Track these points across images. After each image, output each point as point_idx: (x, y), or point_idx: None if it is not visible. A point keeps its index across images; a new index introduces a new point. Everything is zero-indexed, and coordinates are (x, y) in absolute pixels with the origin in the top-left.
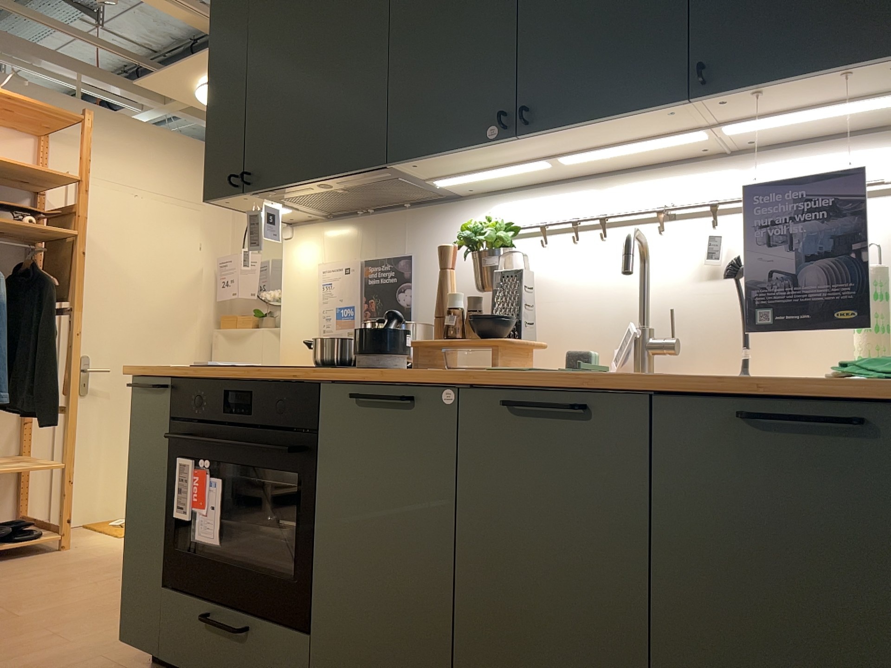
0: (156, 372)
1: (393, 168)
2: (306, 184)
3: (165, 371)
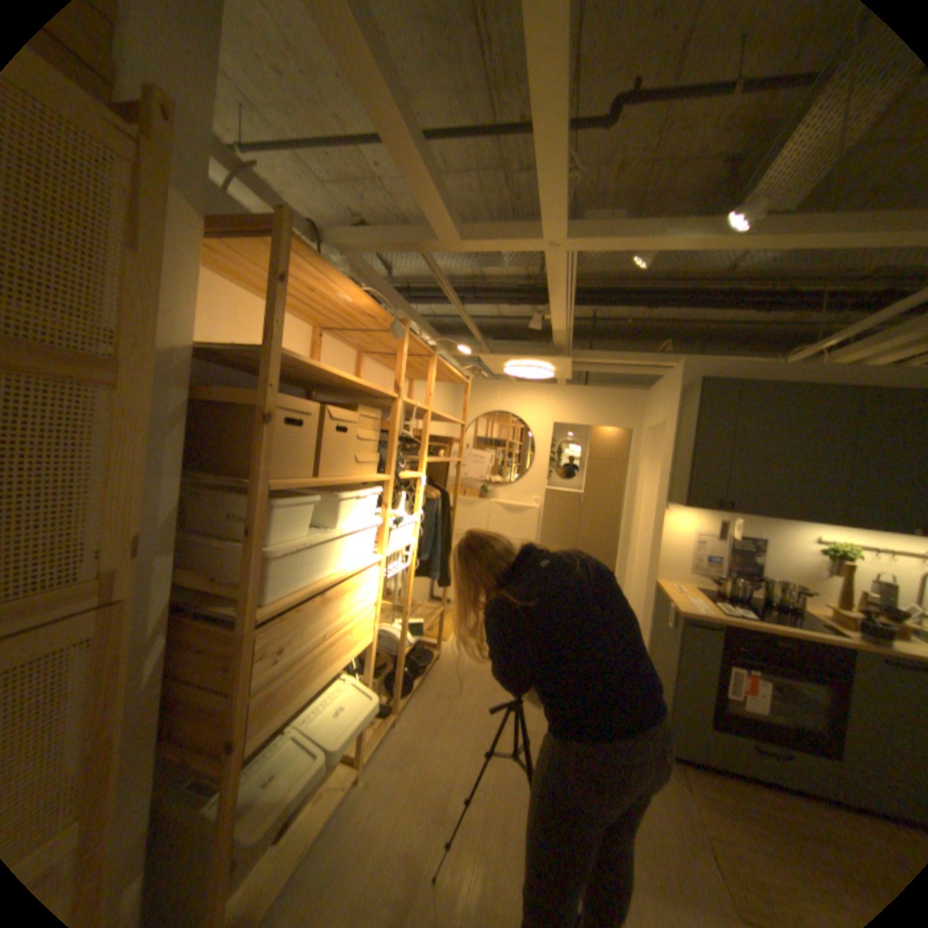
0: (716, 622)
1: (833, 524)
2: (772, 518)
3: (727, 623)
